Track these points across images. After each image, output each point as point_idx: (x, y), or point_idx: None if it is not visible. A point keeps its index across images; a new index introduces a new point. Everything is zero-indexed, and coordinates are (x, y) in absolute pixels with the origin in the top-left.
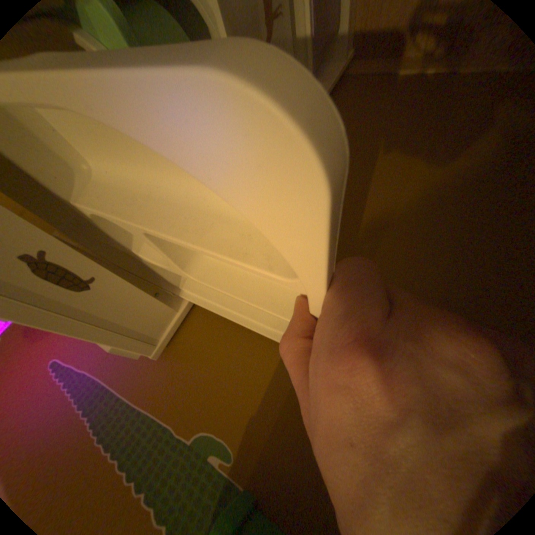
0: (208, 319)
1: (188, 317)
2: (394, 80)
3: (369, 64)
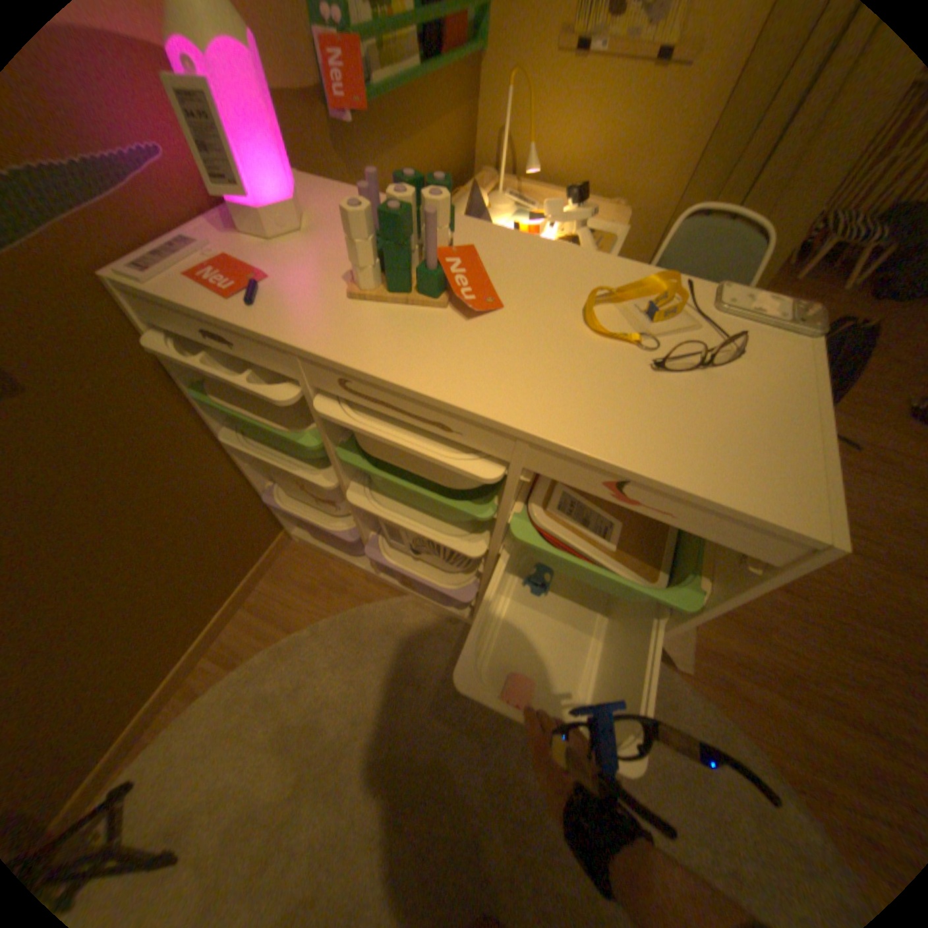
0: (114, 327)
1: (129, 315)
2: (249, 559)
3: (278, 545)
